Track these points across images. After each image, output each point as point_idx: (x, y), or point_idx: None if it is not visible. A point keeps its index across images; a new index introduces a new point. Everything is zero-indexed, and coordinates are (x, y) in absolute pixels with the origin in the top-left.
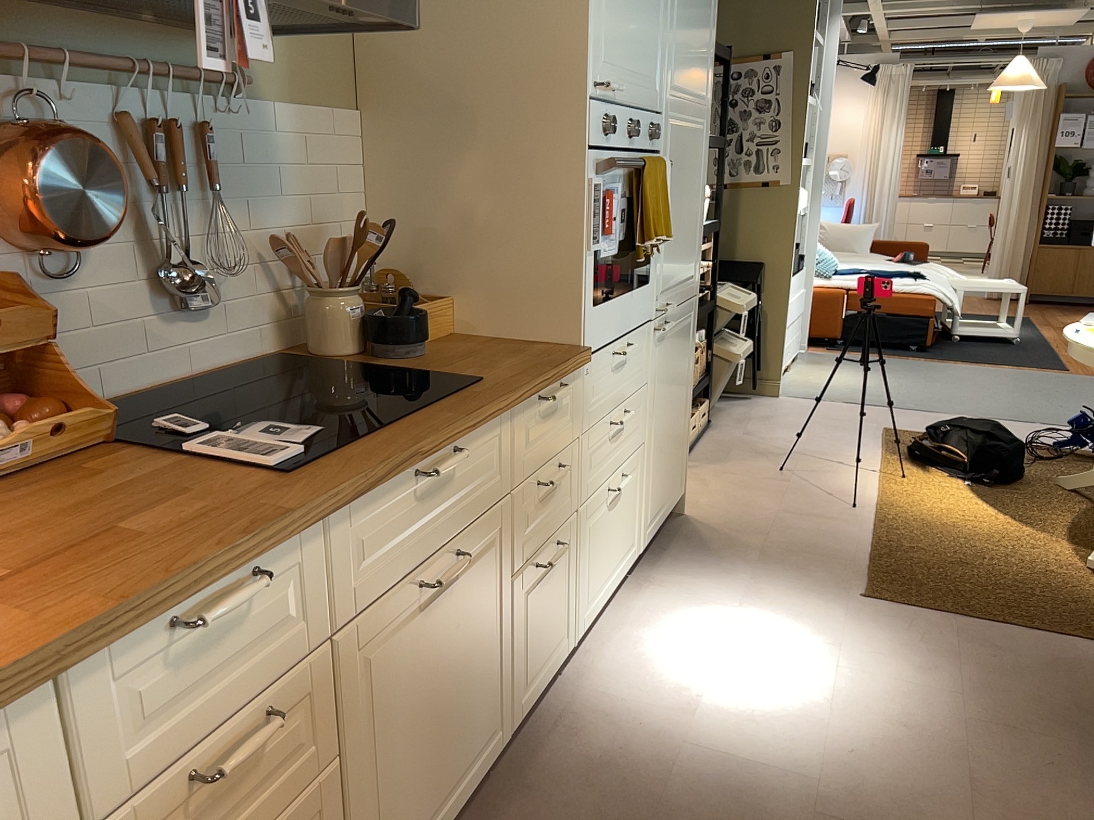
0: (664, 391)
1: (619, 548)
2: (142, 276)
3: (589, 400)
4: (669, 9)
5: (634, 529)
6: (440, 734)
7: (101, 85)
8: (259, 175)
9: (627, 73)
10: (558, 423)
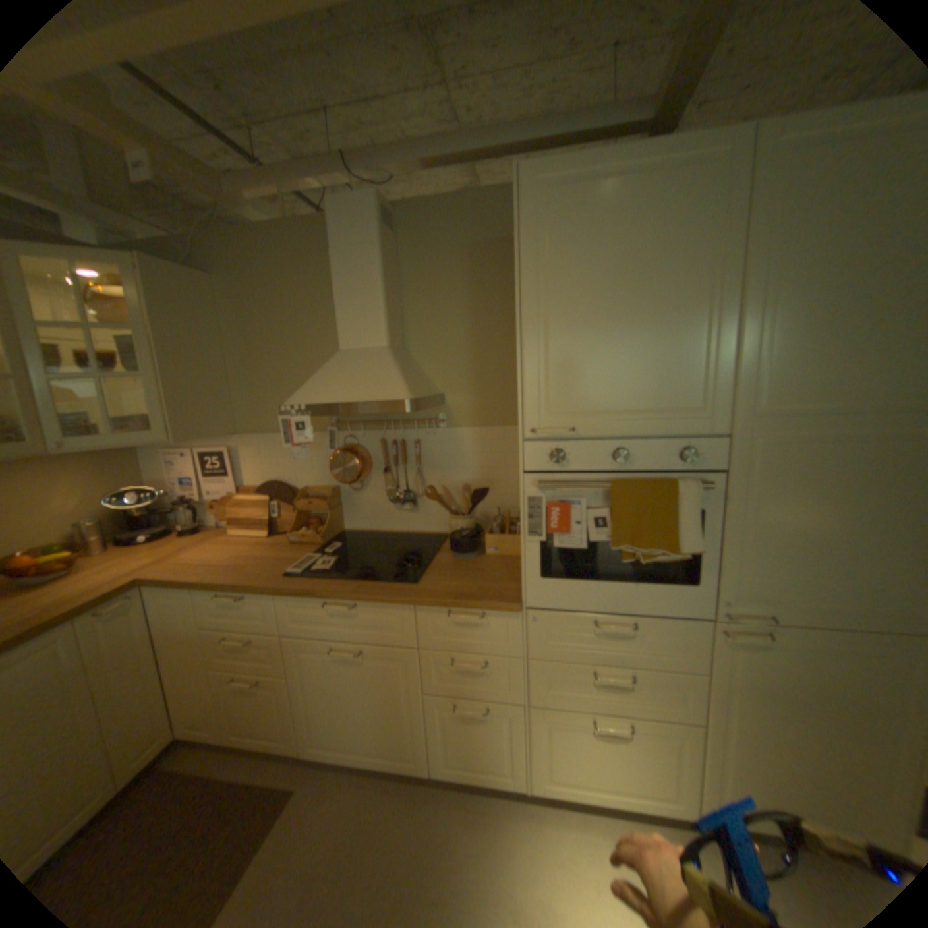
0: (770, 702)
1: (630, 783)
2: (387, 493)
3: (541, 641)
4: (740, 334)
5: (676, 790)
6: (354, 723)
7: (378, 430)
8: (449, 458)
9: (606, 412)
10: (484, 637)
